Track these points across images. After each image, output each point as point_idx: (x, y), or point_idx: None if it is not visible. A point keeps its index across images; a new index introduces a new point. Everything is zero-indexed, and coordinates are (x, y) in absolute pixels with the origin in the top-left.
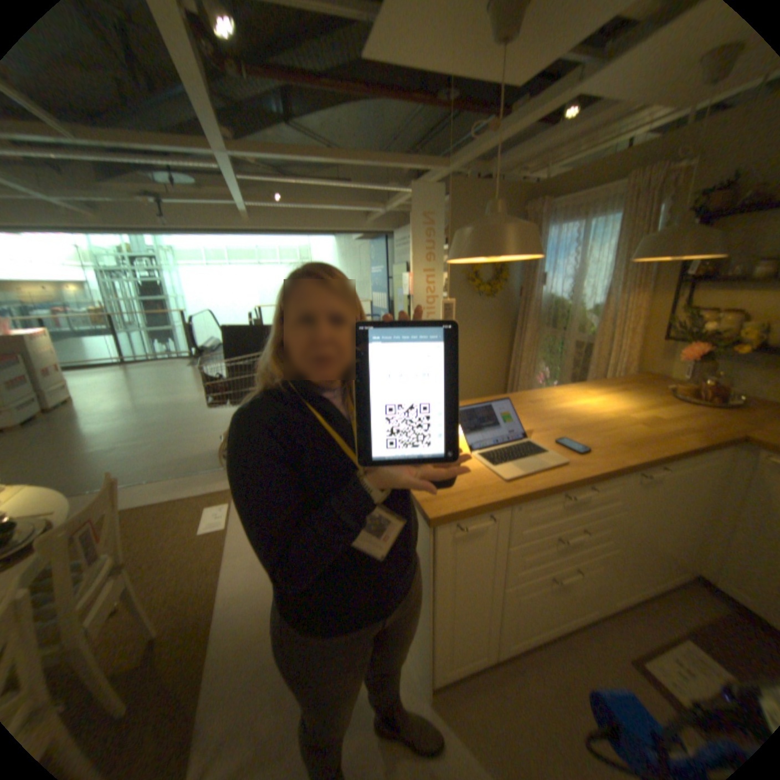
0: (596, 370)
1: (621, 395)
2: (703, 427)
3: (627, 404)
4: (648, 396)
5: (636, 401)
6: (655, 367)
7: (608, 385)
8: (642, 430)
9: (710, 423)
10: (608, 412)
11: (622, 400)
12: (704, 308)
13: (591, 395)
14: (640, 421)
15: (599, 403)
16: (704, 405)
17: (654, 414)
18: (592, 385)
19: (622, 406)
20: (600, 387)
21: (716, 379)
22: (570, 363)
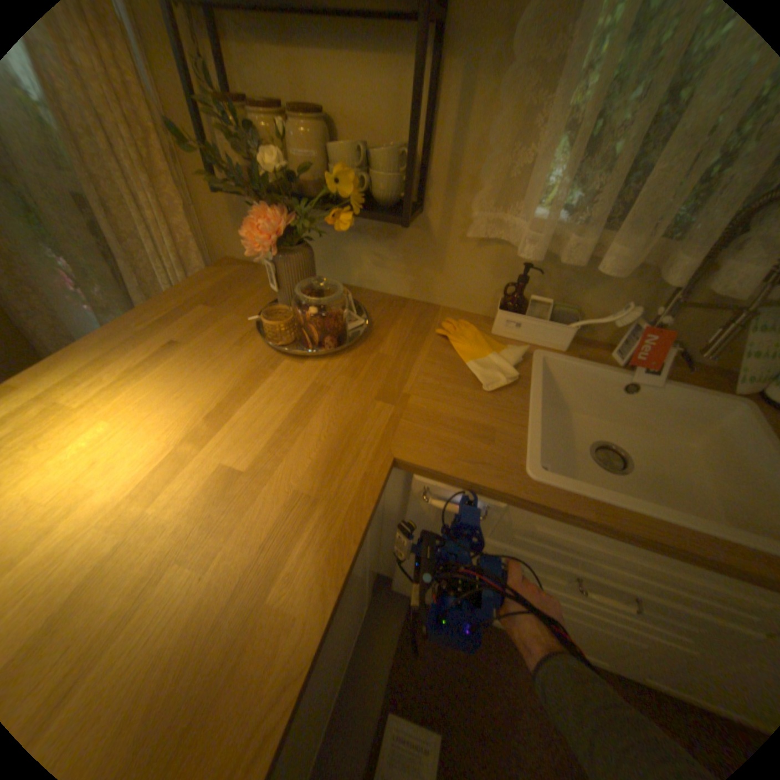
0: (134, 269)
1: (153, 379)
2: (319, 474)
3: (158, 433)
4: (214, 358)
5: (183, 399)
6: (231, 248)
7: (133, 337)
8: (170, 616)
9: (330, 434)
10: (85, 528)
11: (148, 412)
12: (252, 101)
13: (63, 422)
14: (175, 540)
15: (73, 469)
16: (314, 356)
17: (217, 462)
18: (87, 357)
19: (142, 453)
20: (107, 359)
21: (317, 299)
22: (89, 248)
